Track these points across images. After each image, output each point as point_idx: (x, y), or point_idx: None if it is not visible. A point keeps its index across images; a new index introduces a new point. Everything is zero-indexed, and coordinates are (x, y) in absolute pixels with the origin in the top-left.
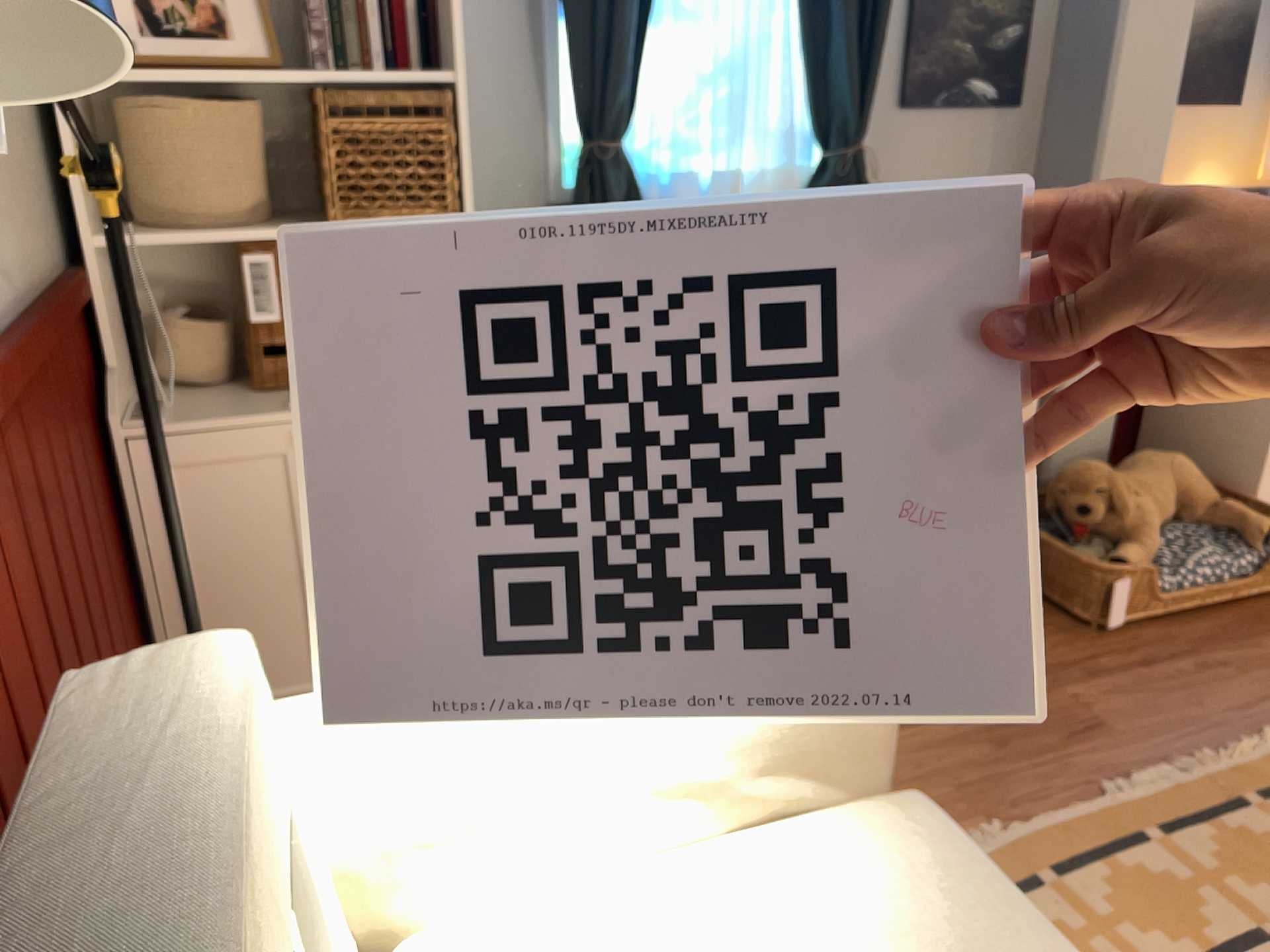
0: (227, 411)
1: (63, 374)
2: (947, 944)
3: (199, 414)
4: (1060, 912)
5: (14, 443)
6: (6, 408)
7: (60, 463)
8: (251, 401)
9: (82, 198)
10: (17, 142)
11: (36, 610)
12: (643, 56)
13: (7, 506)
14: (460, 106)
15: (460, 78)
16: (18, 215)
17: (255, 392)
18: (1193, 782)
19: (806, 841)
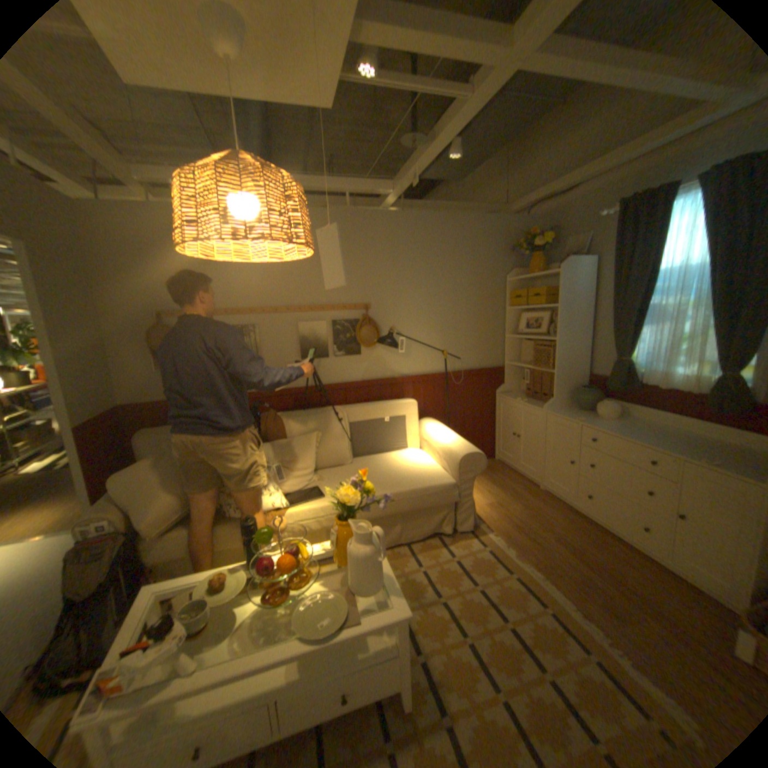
0: (512, 396)
1: (482, 380)
2: (417, 478)
3: (509, 395)
4: (501, 576)
5: (451, 384)
6: (451, 379)
7: (469, 391)
8: (520, 397)
9: (506, 355)
10: (490, 346)
11: (444, 404)
12: (641, 333)
13: (442, 390)
14: (561, 345)
15: (557, 339)
16: (481, 356)
17: (524, 396)
18: (593, 640)
19: (439, 471)
